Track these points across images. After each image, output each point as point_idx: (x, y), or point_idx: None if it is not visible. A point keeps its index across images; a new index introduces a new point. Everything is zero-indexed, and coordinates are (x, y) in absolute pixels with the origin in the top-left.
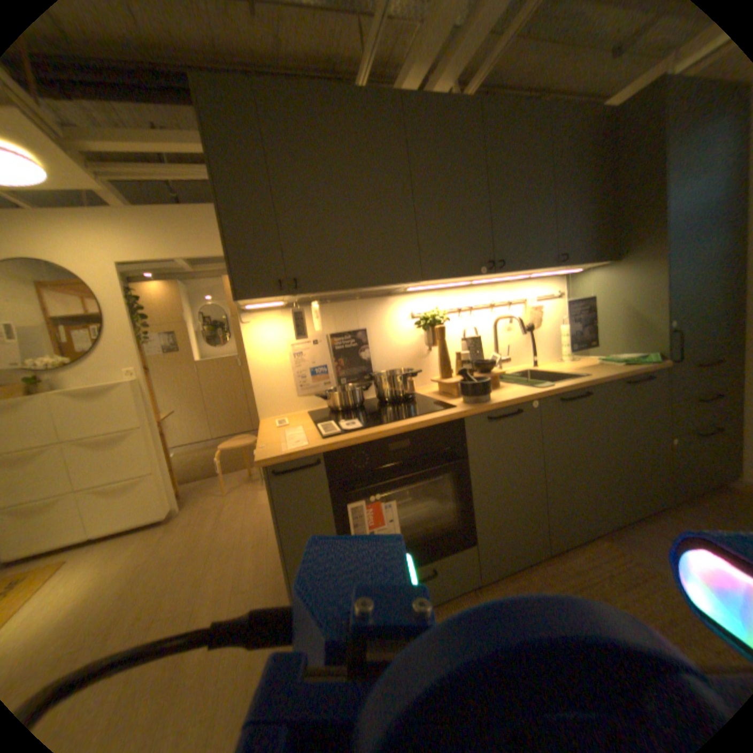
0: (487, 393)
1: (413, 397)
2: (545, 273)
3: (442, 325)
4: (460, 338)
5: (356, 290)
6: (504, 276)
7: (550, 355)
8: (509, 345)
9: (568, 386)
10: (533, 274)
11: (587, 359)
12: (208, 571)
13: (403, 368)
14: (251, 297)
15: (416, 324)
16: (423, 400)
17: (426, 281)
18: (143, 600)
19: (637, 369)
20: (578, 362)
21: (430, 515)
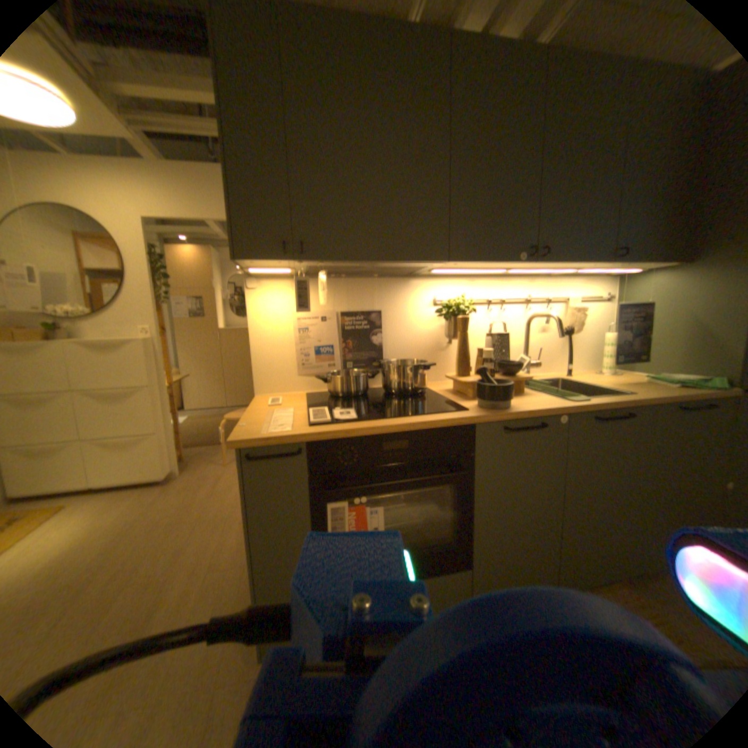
0: (506, 398)
1: (422, 392)
2: (595, 270)
3: (466, 316)
4: (485, 333)
5: (371, 263)
6: (546, 267)
7: (587, 365)
8: (541, 348)
9: (606, 404)
10: (580, 270)
11: (631, 374)
12: (191, 542)
13: (416, 359)
14: (250, 257)
15: (437, 312)
16: (432, 397)
17: (452, 263)
18: (123, 561)
19: (695, 393)
20: (620, 376)
21: (421, 528)
